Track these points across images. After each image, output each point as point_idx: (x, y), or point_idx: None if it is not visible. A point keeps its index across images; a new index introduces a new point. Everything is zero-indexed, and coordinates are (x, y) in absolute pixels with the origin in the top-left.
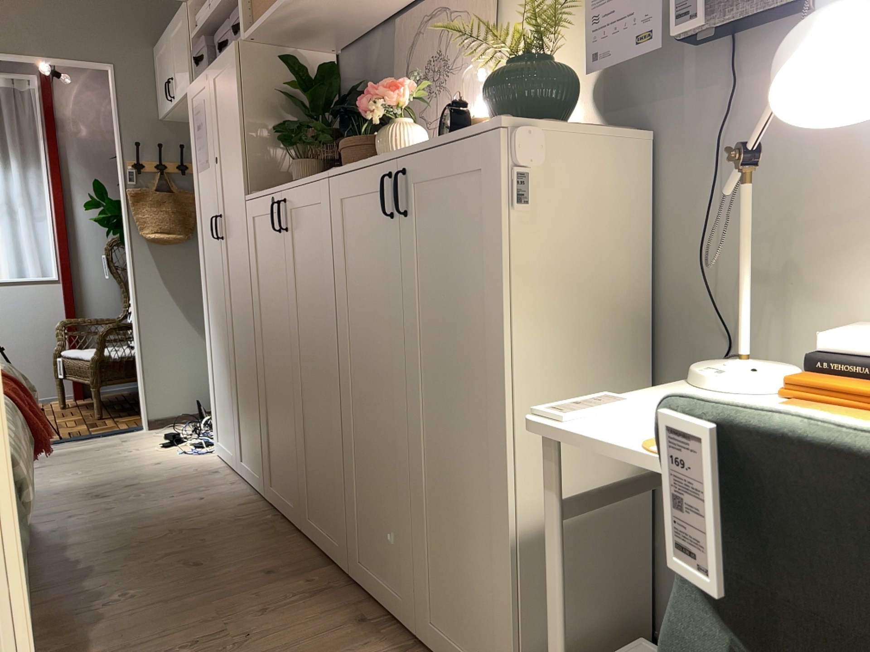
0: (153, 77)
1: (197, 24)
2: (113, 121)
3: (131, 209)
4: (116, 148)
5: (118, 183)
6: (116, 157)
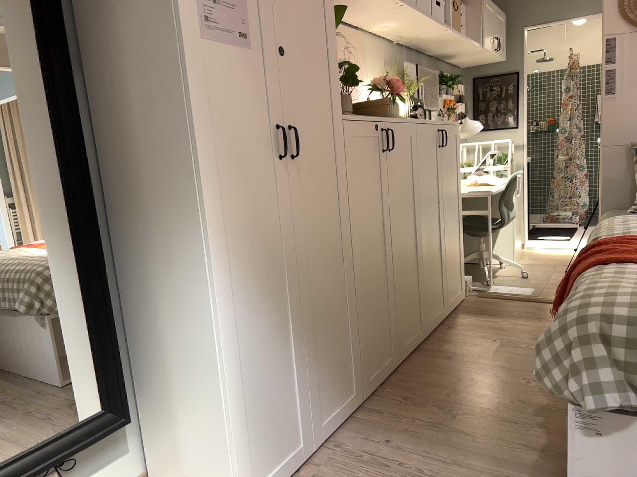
0: None
1: None
2: None
3: None
4: None
5: None
6: None
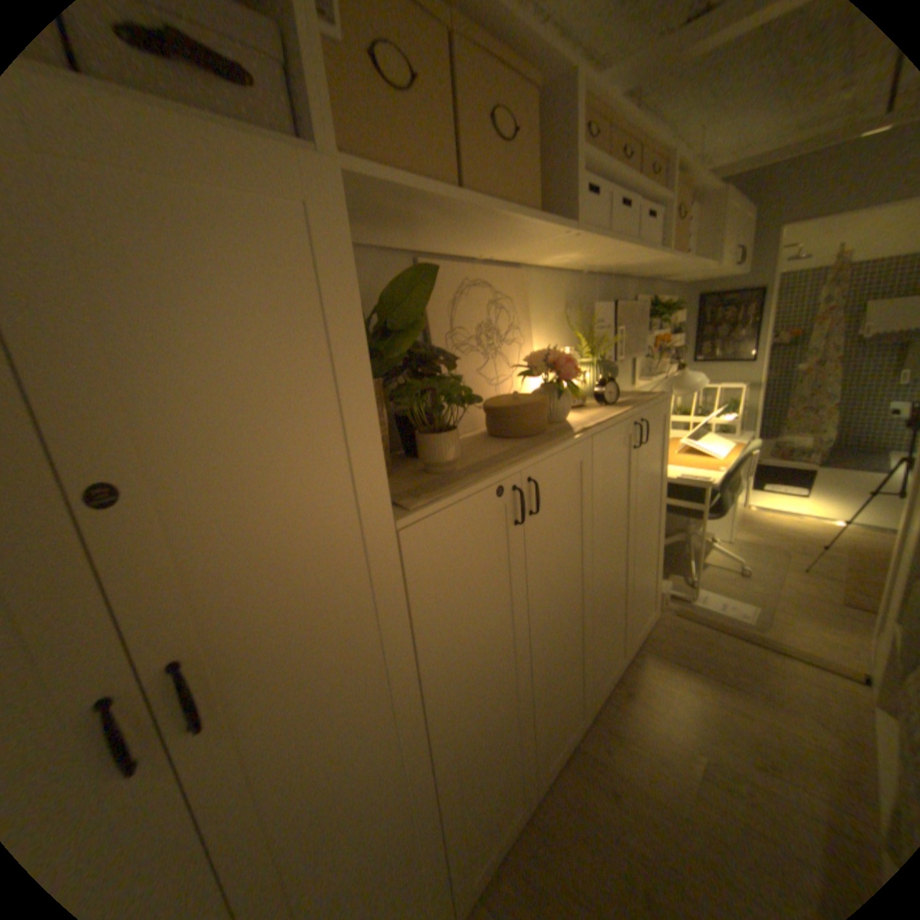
0: None
1: None
2: None
3: None
4: None
5: None
6: None
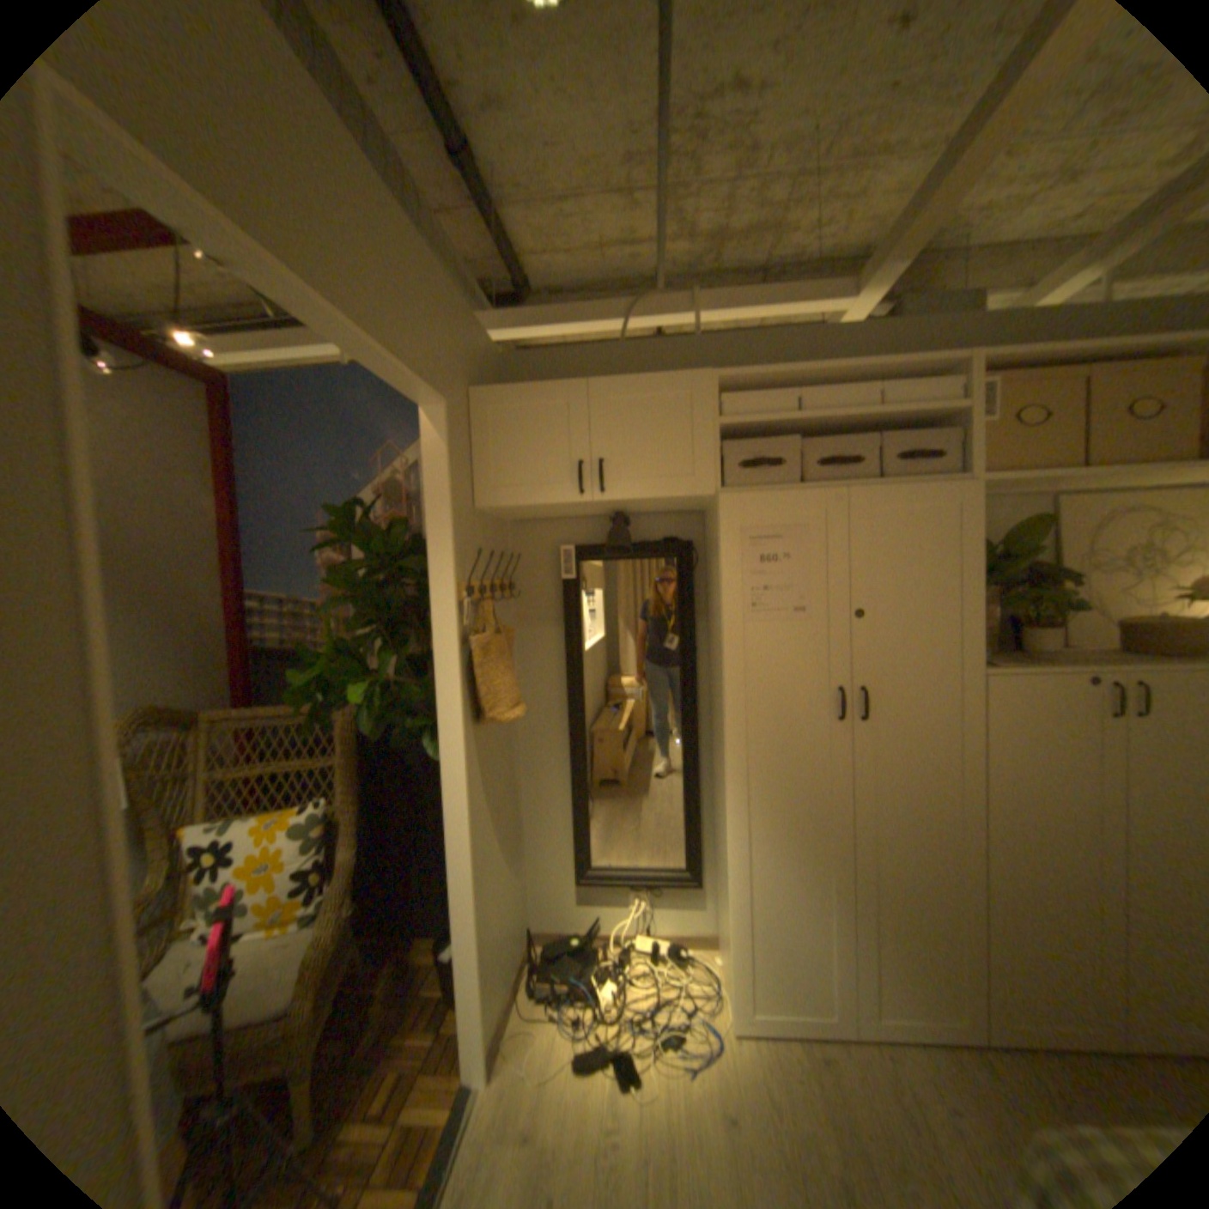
0: (470, 437)
1: (724, 409)
2: (429, 505)
3: (462, 672)
4: (432, 557)
5: (436, 625)
6: (433, 573)
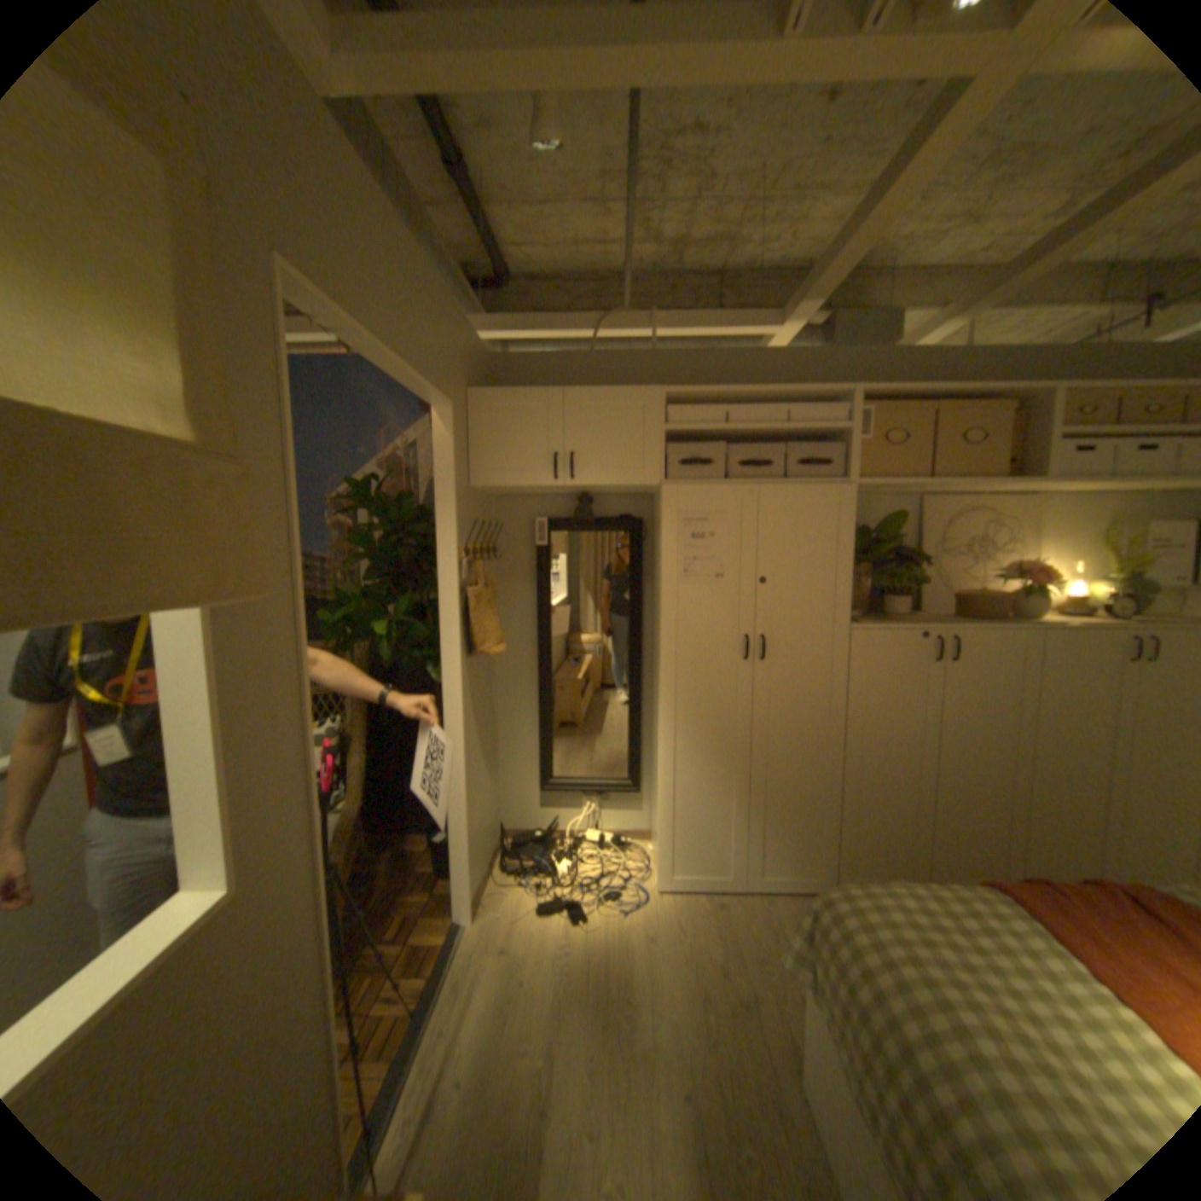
0: (468, 429)
1: (670, 417)
2: (437, 485)
3: (460, 615)
4: (439, 525)
5: (441, 578)
6: (440, 538)
